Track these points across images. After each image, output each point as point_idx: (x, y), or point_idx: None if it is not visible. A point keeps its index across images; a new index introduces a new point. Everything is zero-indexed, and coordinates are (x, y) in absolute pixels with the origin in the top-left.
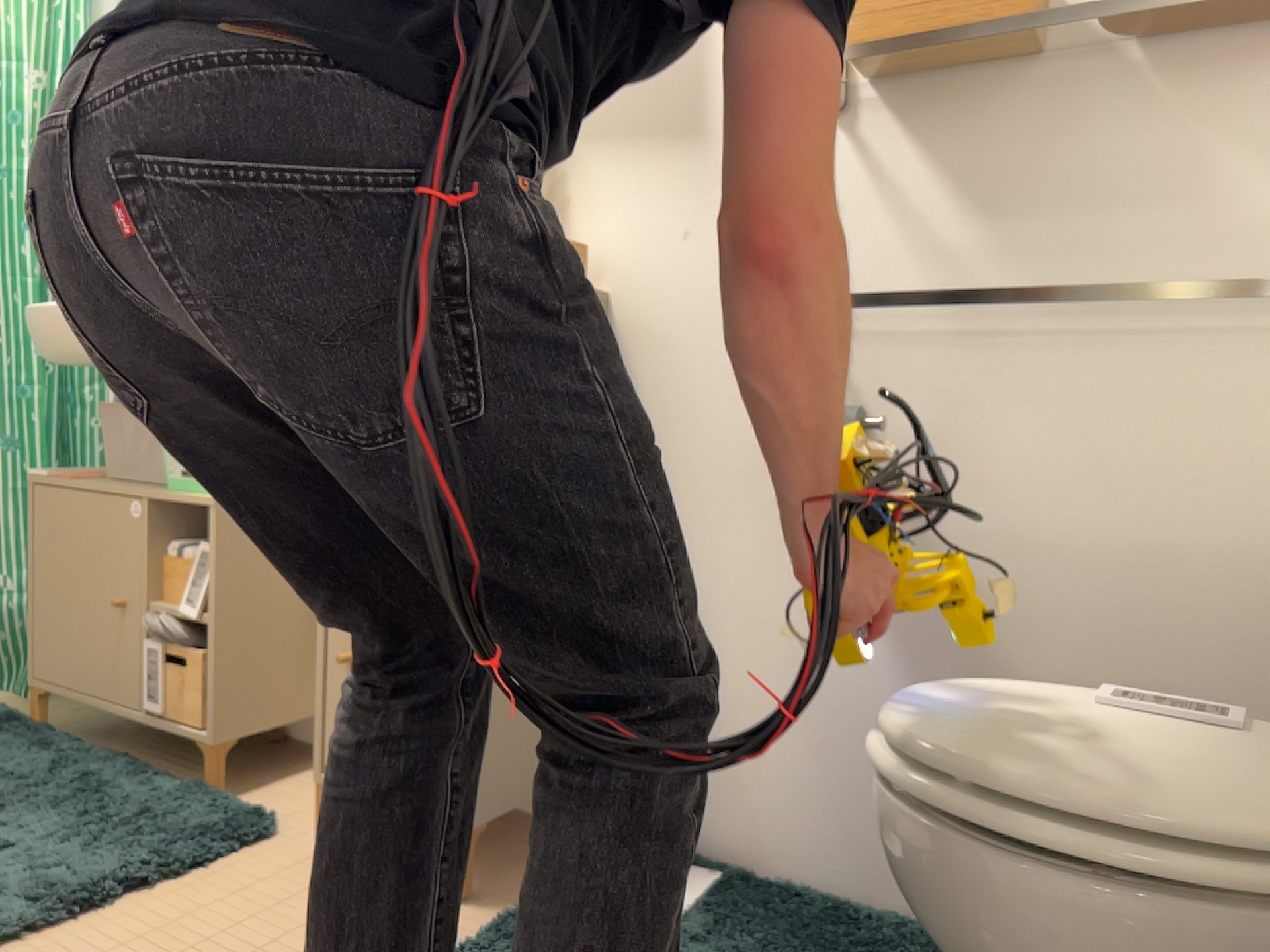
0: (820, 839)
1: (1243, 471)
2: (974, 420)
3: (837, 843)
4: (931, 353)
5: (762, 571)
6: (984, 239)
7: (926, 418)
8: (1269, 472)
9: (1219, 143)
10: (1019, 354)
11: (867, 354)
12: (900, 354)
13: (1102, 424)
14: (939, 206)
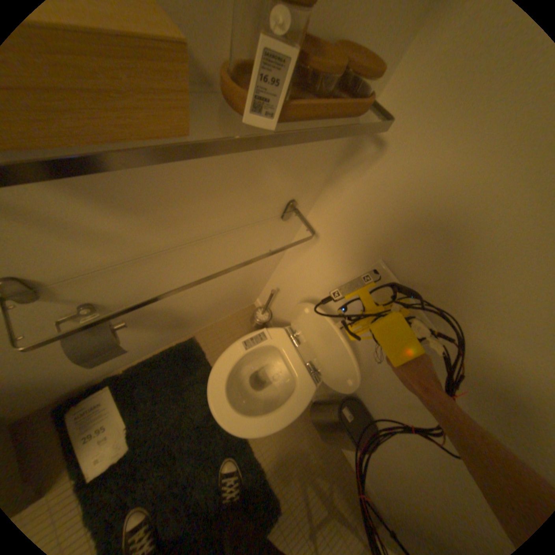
0: (132, 358)
1: (252, 253)
2: (157, 280)
3: (138, 355)
4: (124, 272)
5: (62, 354)
6: (142, 220)
7: (132, 289)
8: (258, 251)
9: (272, 157)
10: (175, 256)
11: (76, 288)
12: (102, 279)
13: (212, 260)
14: (93, 210)
